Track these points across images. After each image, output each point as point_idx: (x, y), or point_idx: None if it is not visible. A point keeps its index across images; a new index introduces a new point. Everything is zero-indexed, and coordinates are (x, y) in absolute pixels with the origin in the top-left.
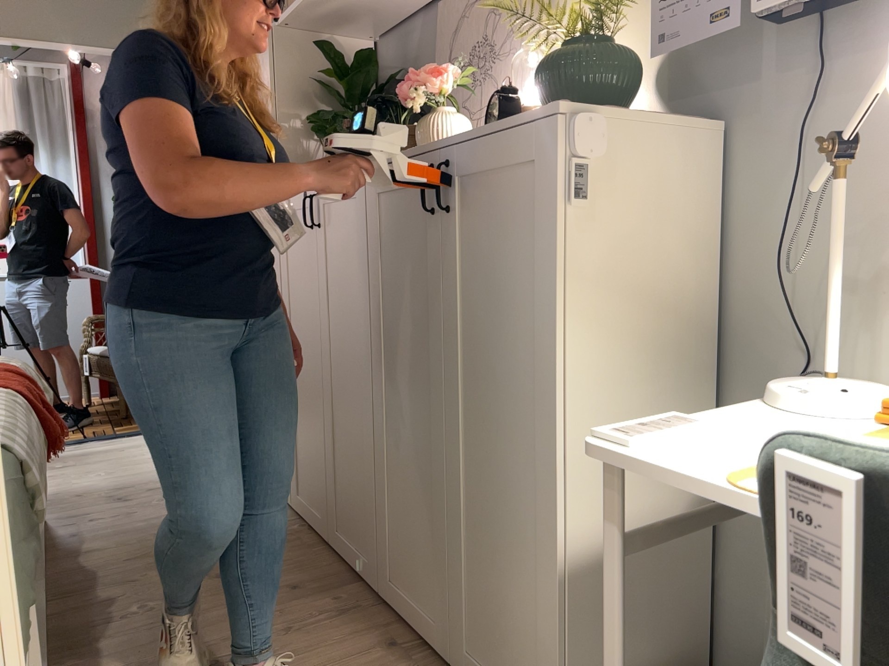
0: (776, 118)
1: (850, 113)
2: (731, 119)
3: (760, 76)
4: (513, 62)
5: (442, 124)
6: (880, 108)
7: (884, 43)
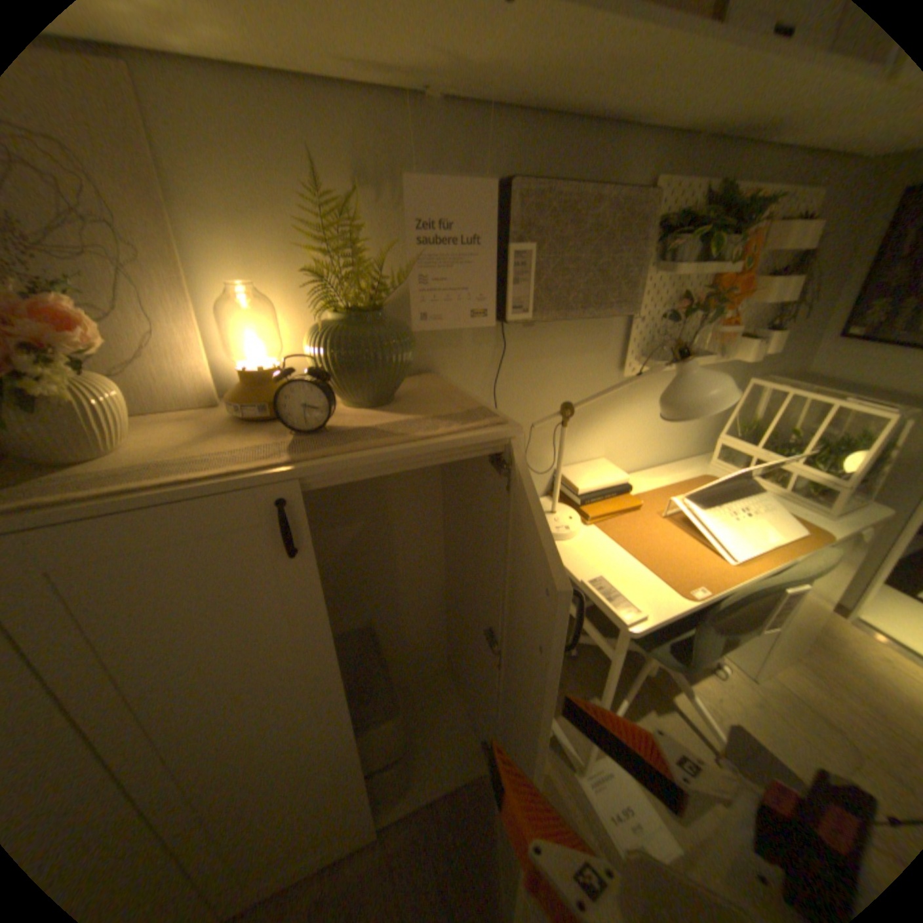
0: (468, 369)
1: (509, 370)
2: (441, 370)
3: (456, 341)
4: (119, 272)
5: (97, 400)
6: (522, 369)
7: (524, 334)
